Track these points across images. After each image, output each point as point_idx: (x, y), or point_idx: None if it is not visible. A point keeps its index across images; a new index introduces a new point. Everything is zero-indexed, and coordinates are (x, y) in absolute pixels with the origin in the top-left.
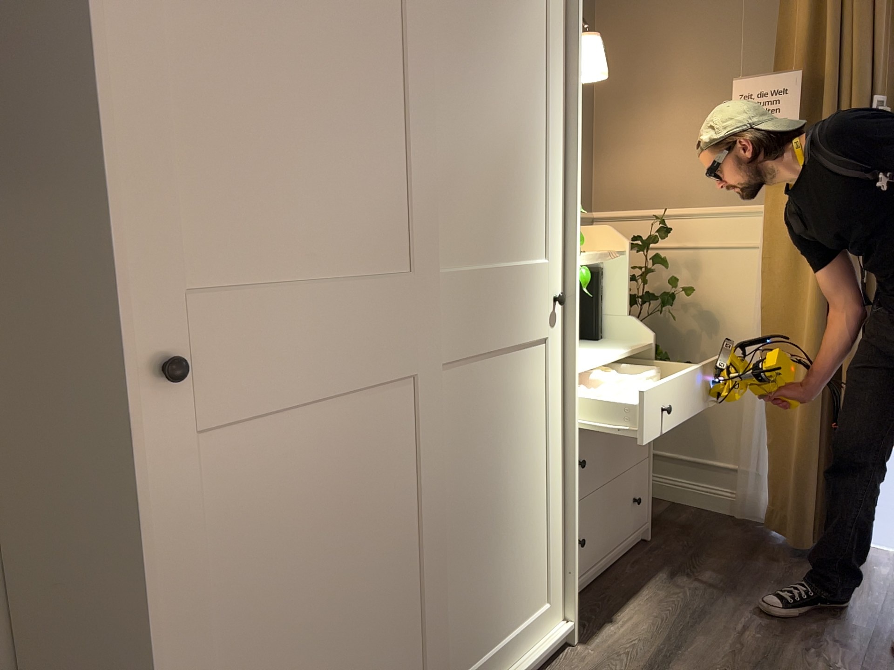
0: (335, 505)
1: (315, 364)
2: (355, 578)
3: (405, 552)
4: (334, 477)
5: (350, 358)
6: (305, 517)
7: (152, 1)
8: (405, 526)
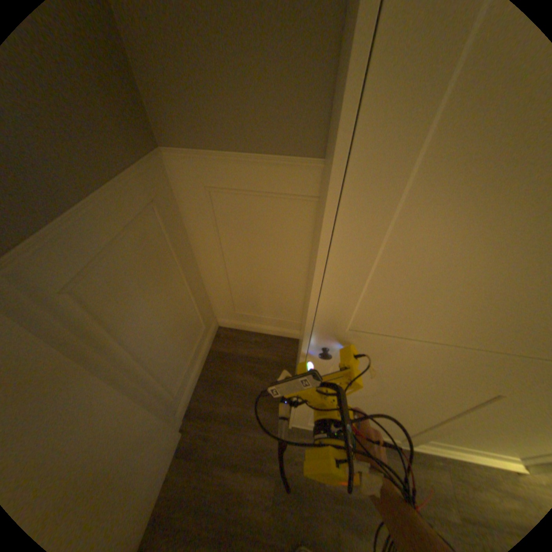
0: (396, 399)
1: (418, 370)
2: (392, 414)
3: (429, 421)
4: (402, 395)
5: (450, 376)
6: (376, 396)
7: (399, 168)
8: (436, 417)
